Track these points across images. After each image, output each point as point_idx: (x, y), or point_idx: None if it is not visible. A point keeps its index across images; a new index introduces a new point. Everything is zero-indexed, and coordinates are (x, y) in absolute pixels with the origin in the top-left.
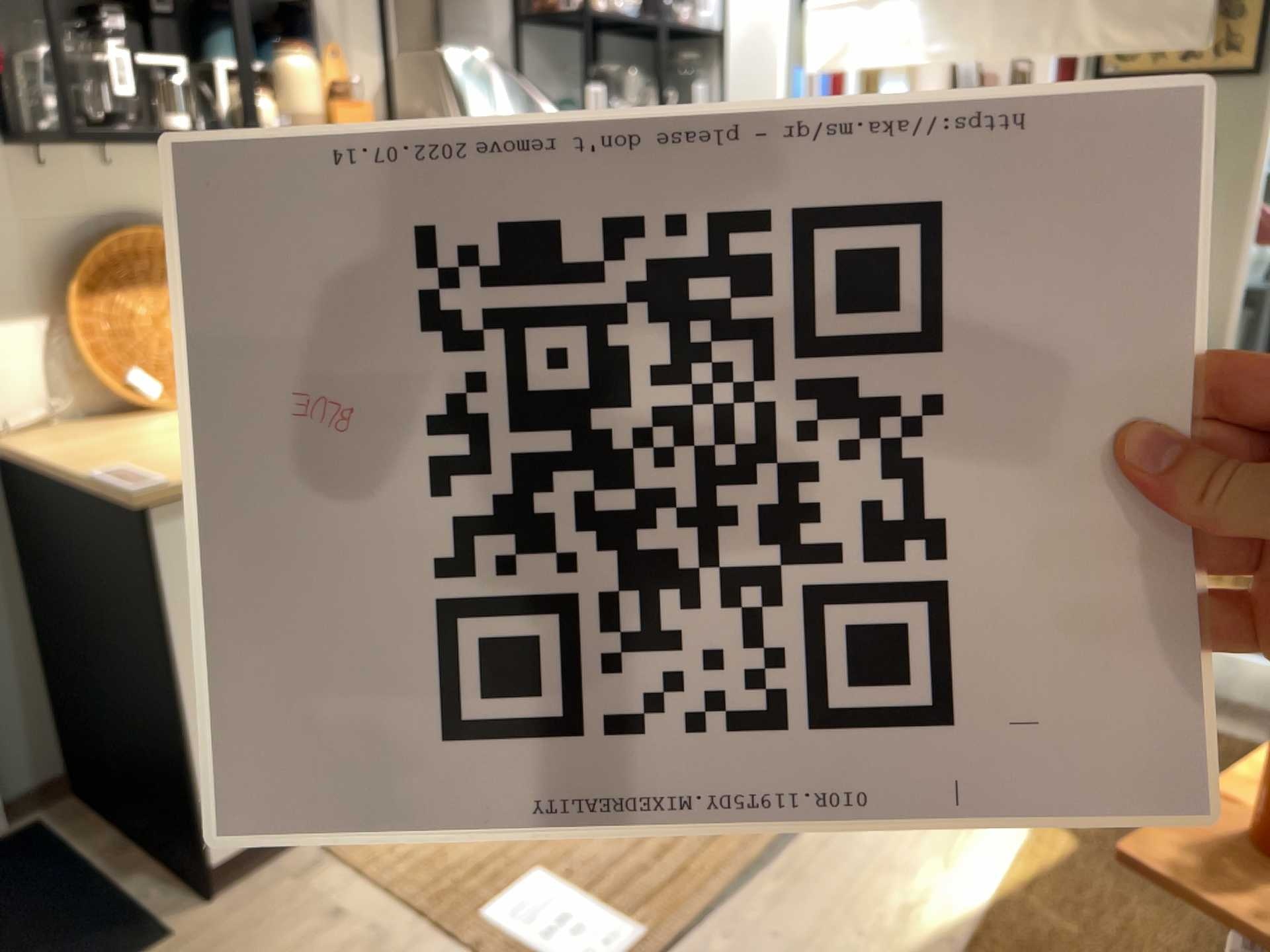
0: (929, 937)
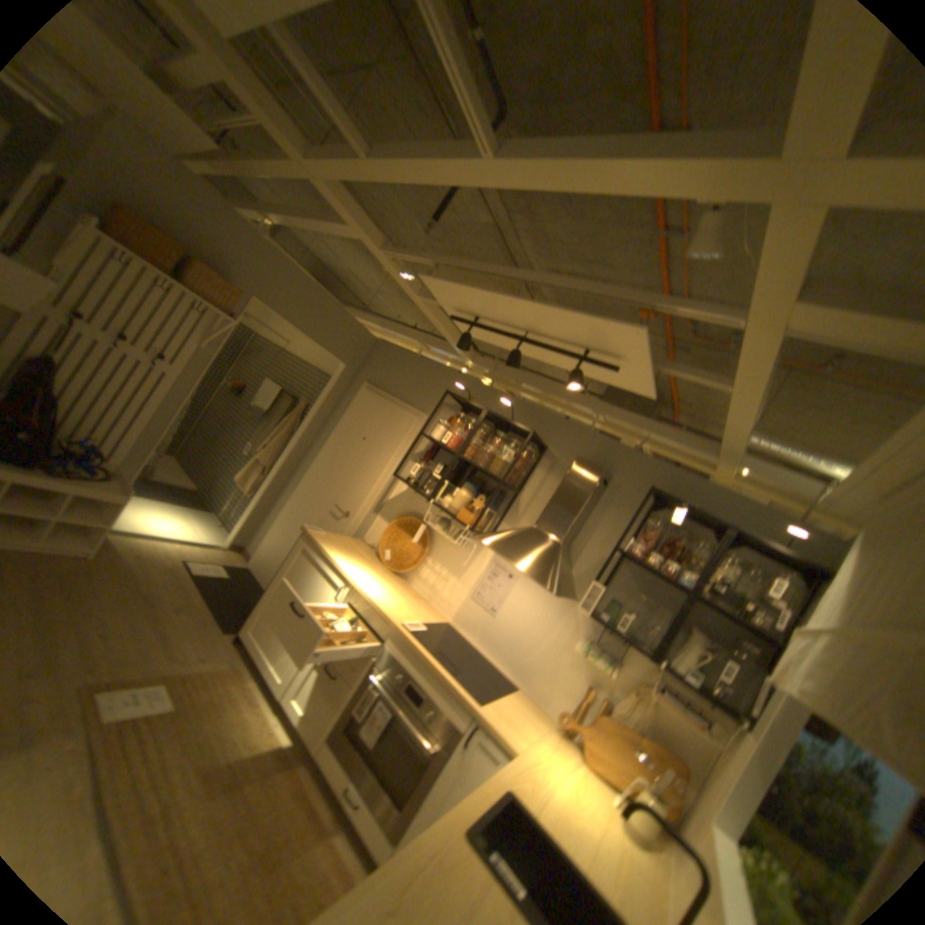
0: None
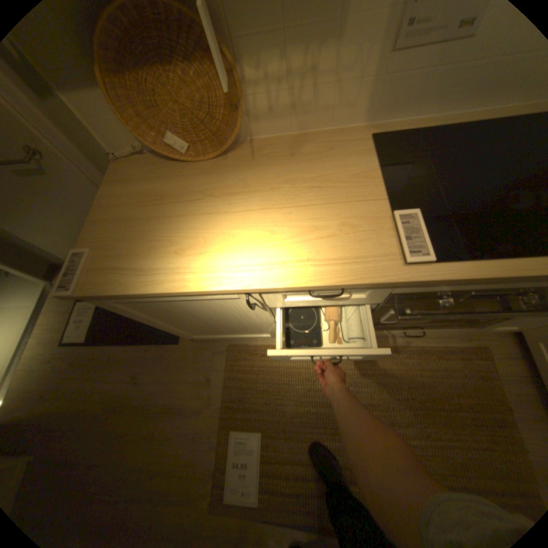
0: None
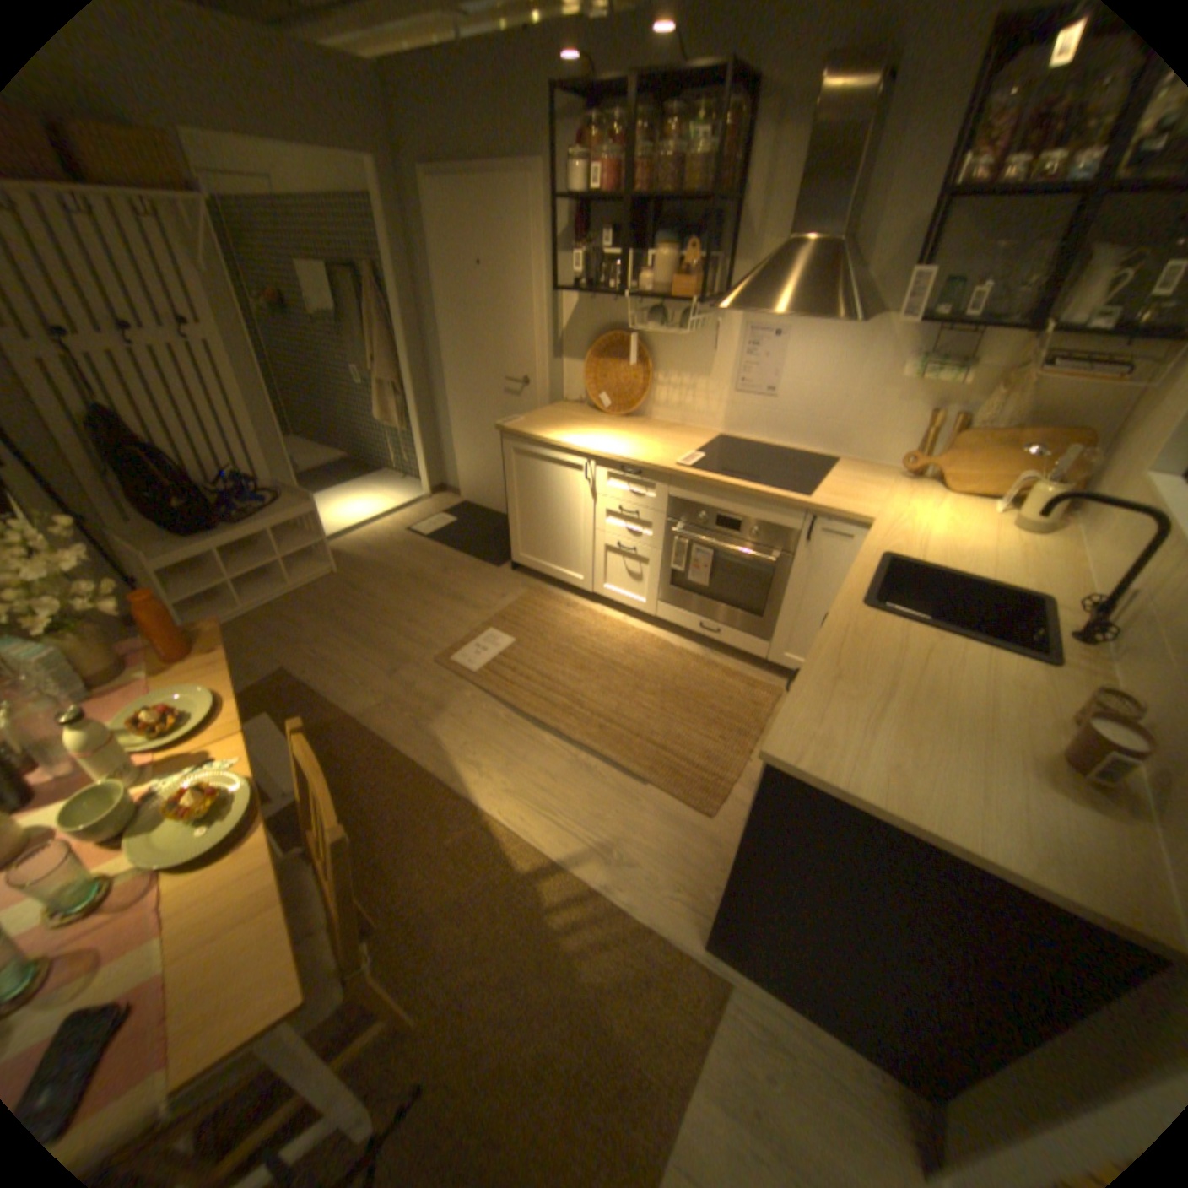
0: (460, 770)
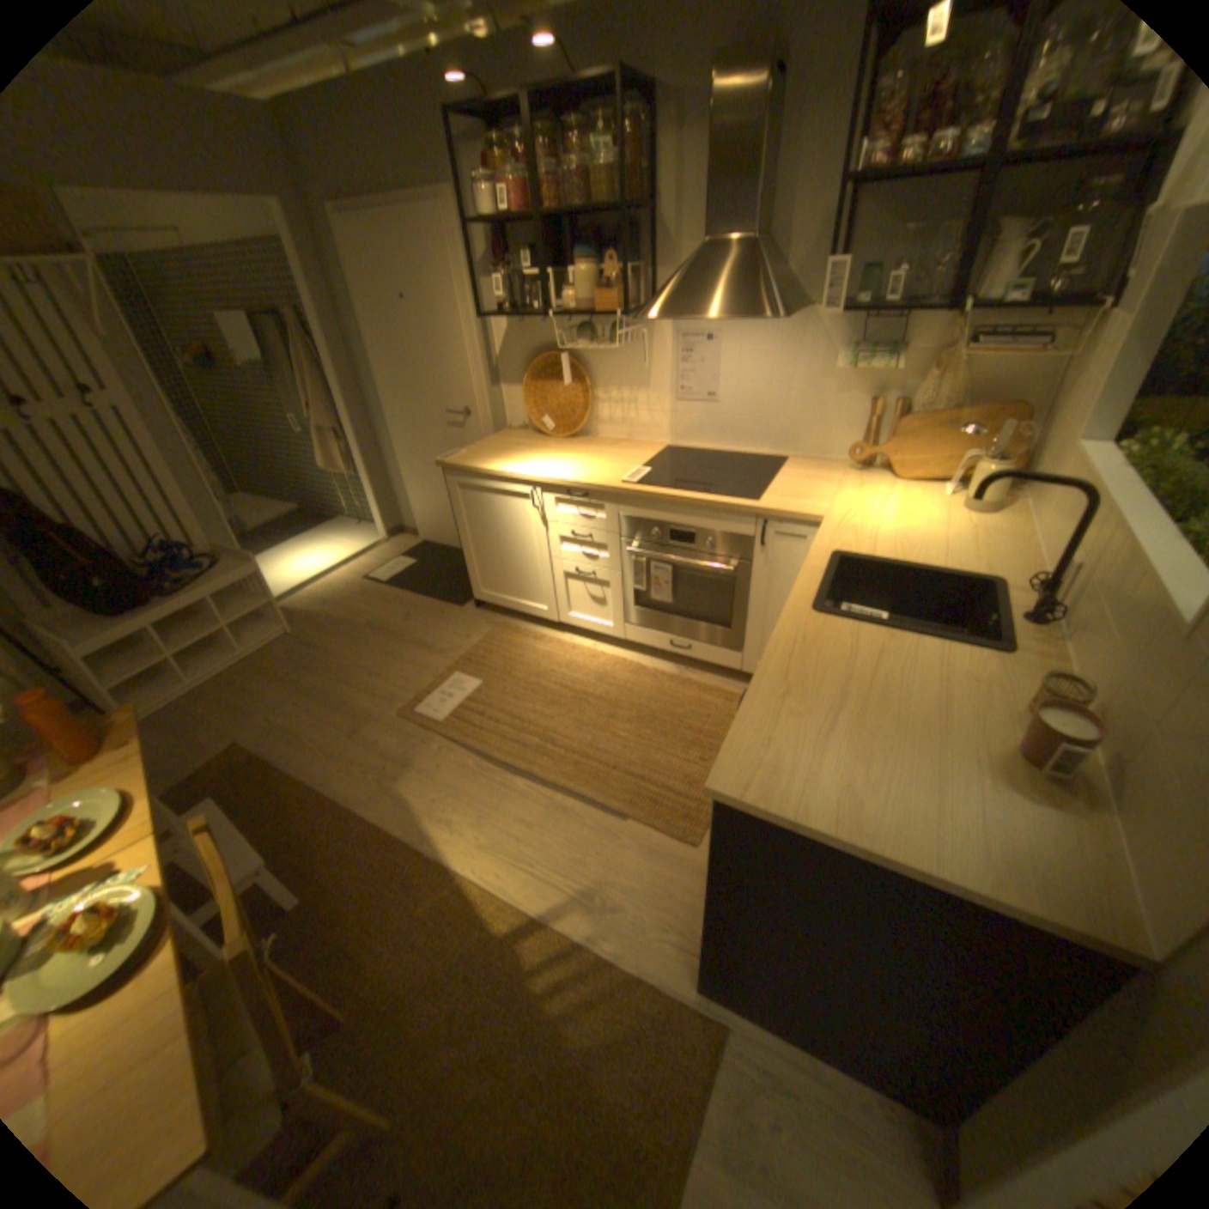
0: (429, 831)
